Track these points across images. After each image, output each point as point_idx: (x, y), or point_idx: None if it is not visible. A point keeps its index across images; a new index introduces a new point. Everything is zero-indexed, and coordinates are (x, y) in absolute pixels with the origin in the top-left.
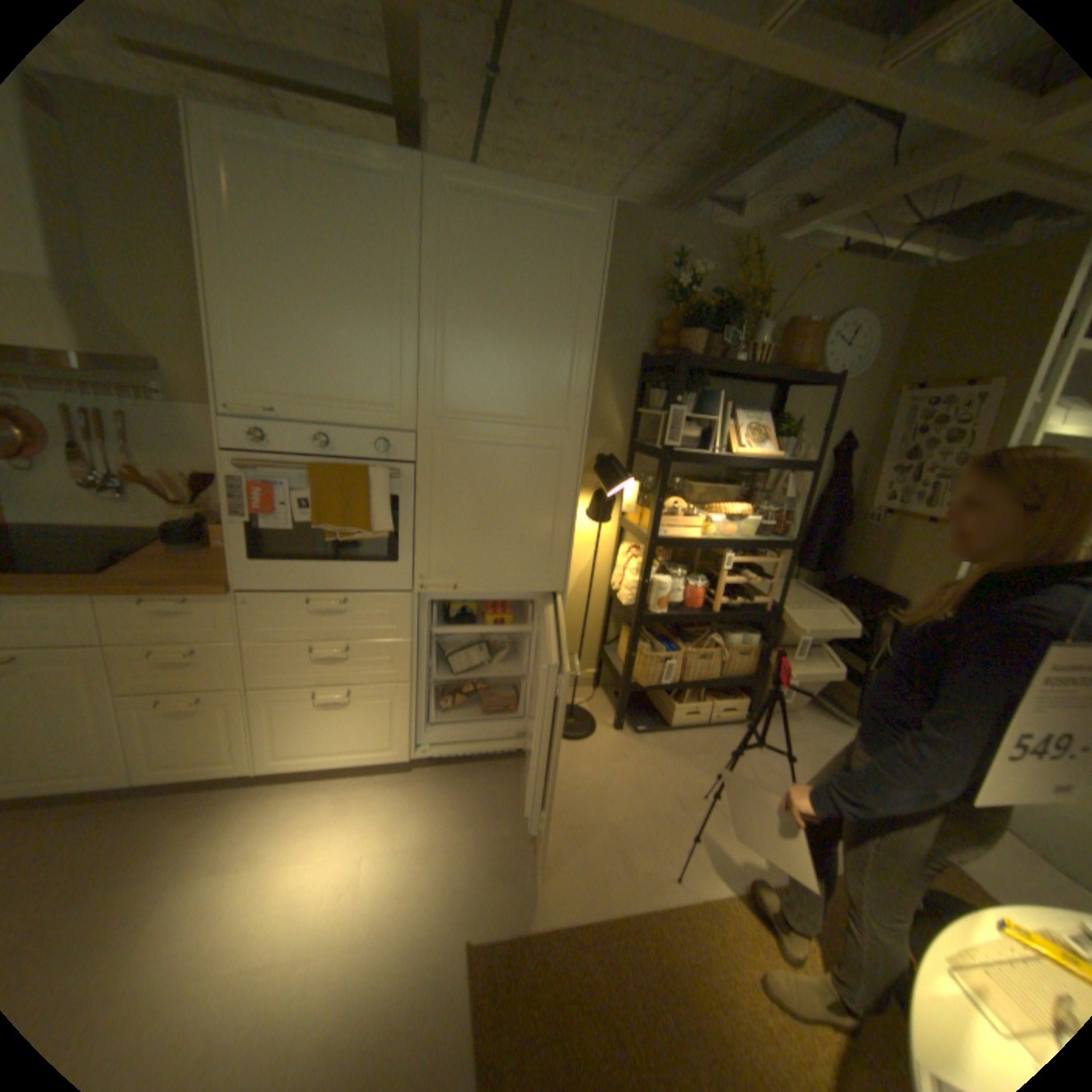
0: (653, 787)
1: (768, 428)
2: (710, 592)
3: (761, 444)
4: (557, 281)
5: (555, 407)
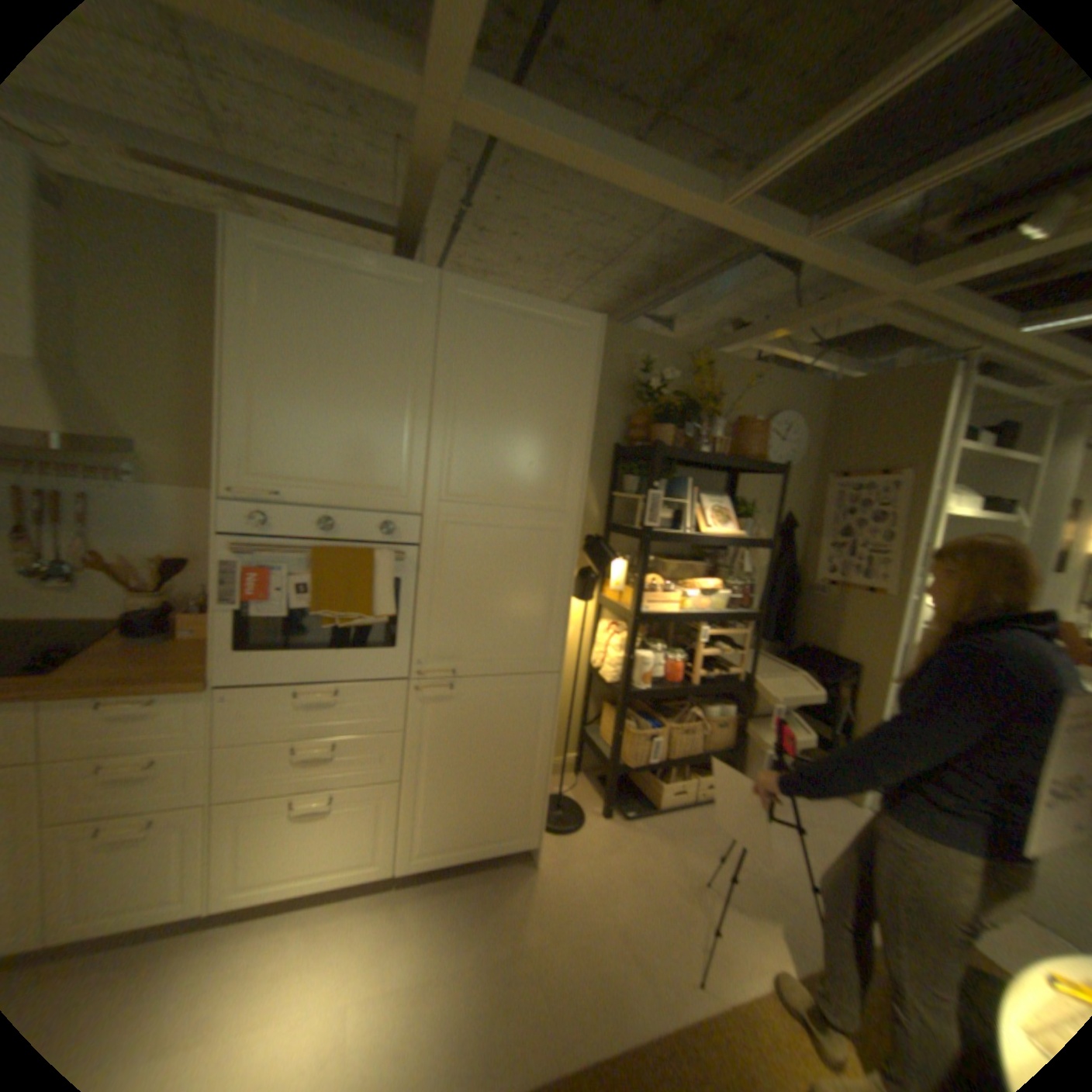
0: (654, 879)
1: (727, 510)
2: (688, 665)
3: (723, 524)
4: (555, 381)
5: (552, 491)
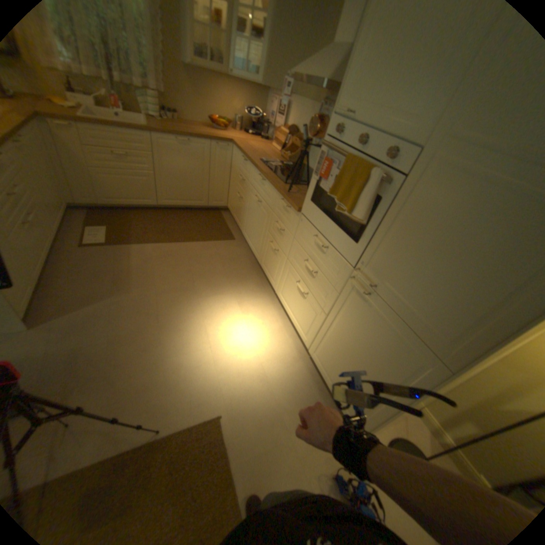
0: None
1: None
2: None
3: None
4: None
5: None
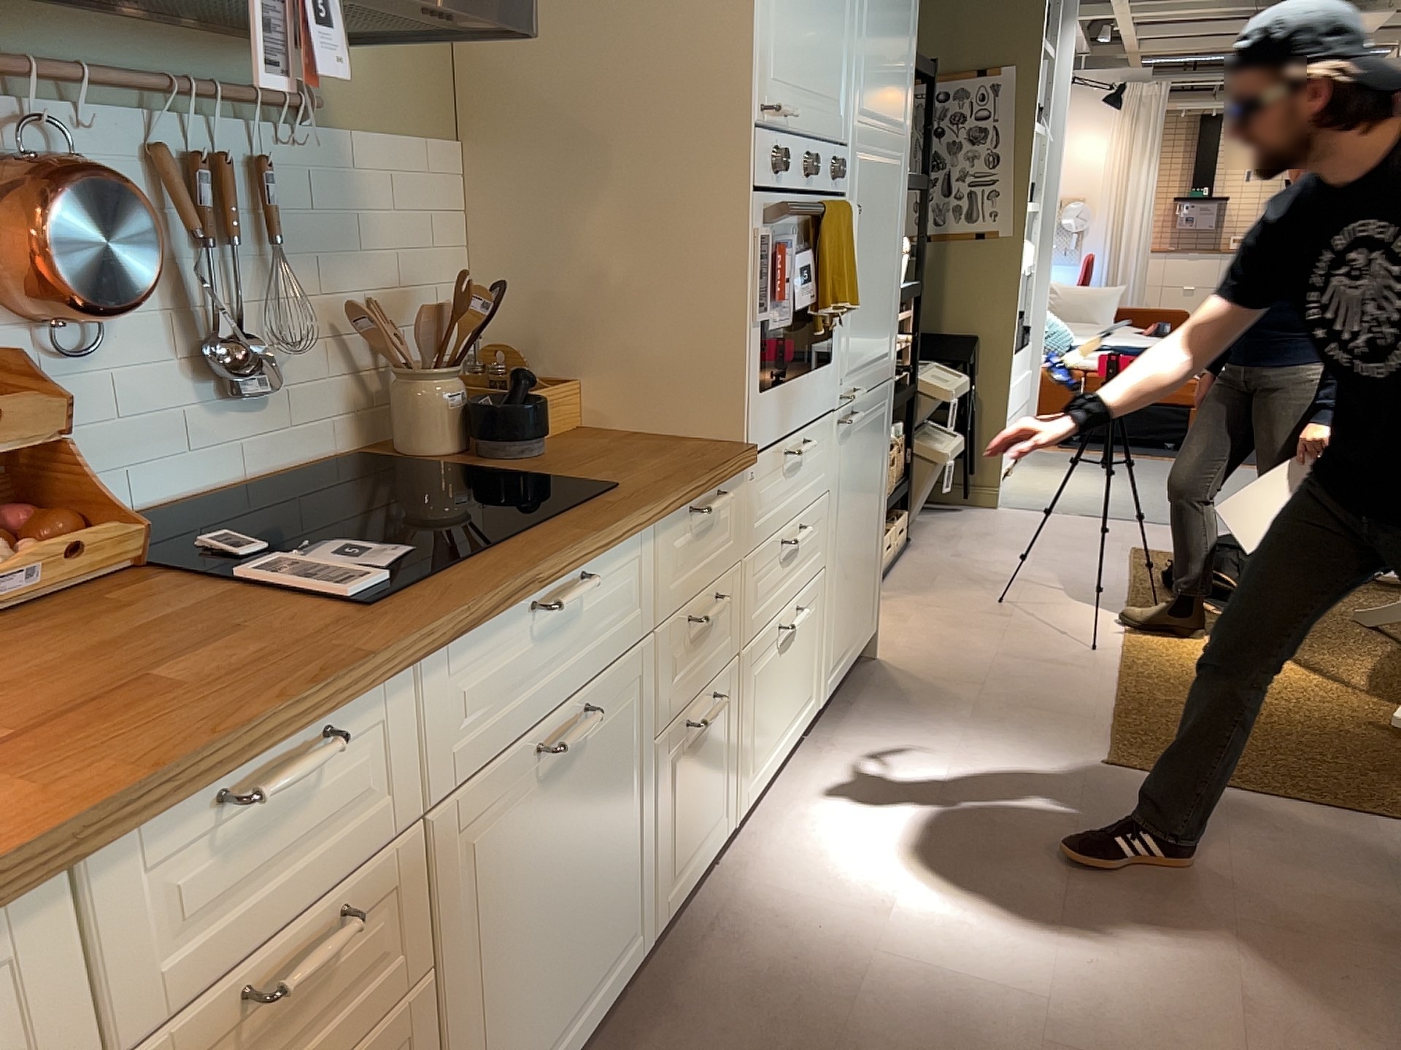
0: (961, 616)
1: None
2: None
3: None
4: None
5: (902, 106)
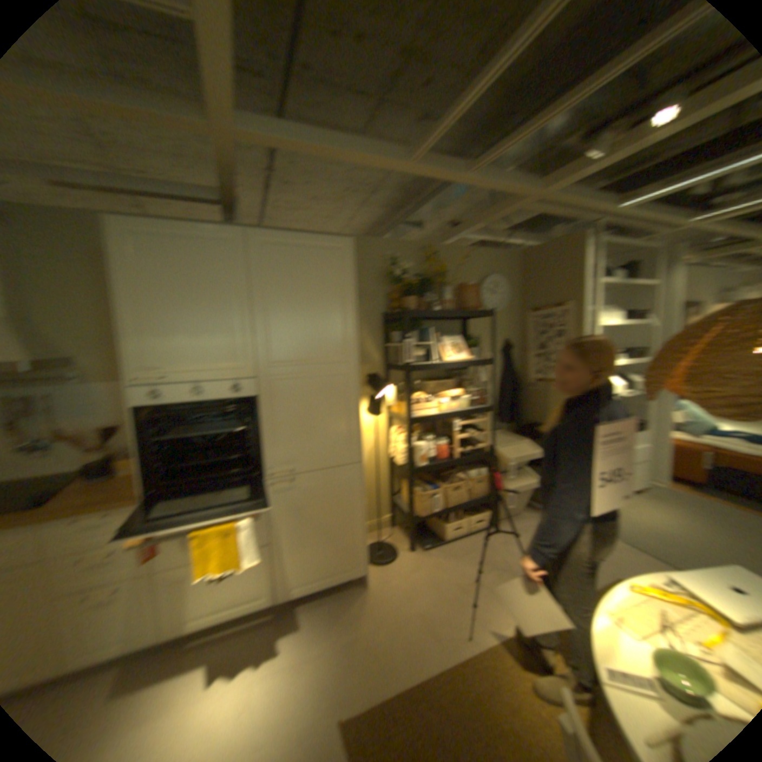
0: (440, 584)
1: (458, 345)
2: (448, 447)
3: (456, 354)
4: (325, 284)
5: (335, 351)
